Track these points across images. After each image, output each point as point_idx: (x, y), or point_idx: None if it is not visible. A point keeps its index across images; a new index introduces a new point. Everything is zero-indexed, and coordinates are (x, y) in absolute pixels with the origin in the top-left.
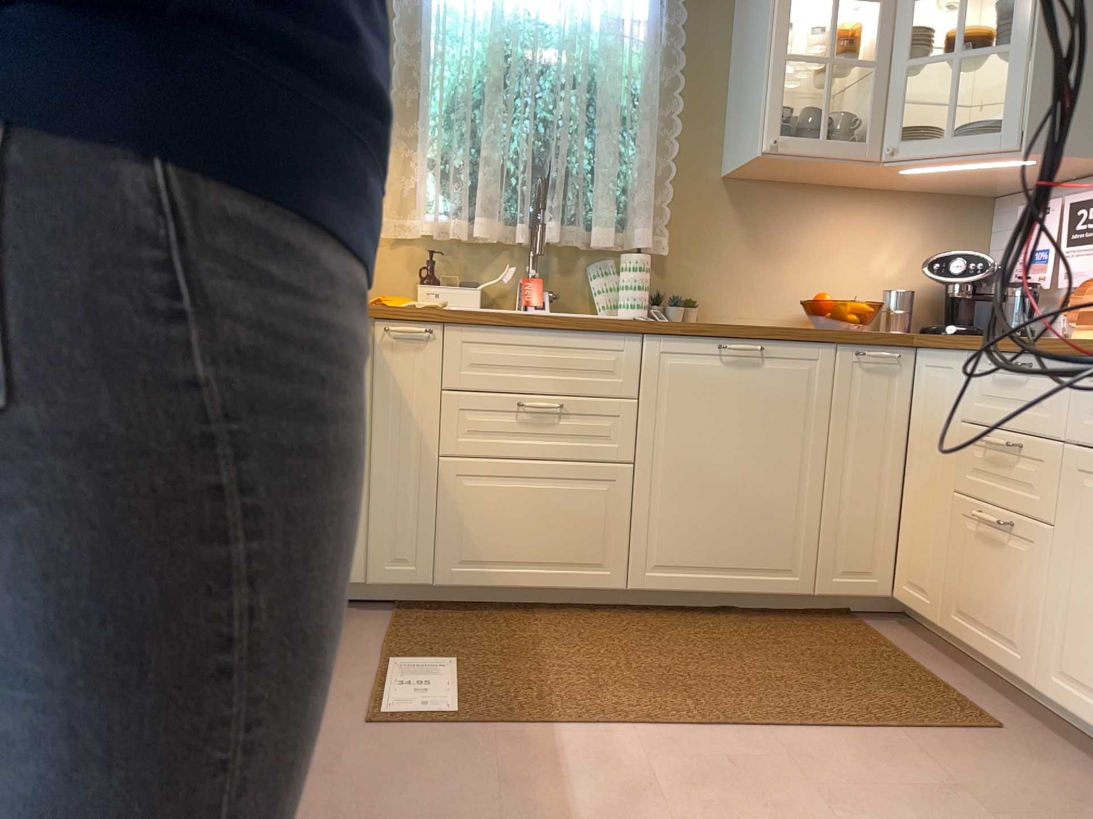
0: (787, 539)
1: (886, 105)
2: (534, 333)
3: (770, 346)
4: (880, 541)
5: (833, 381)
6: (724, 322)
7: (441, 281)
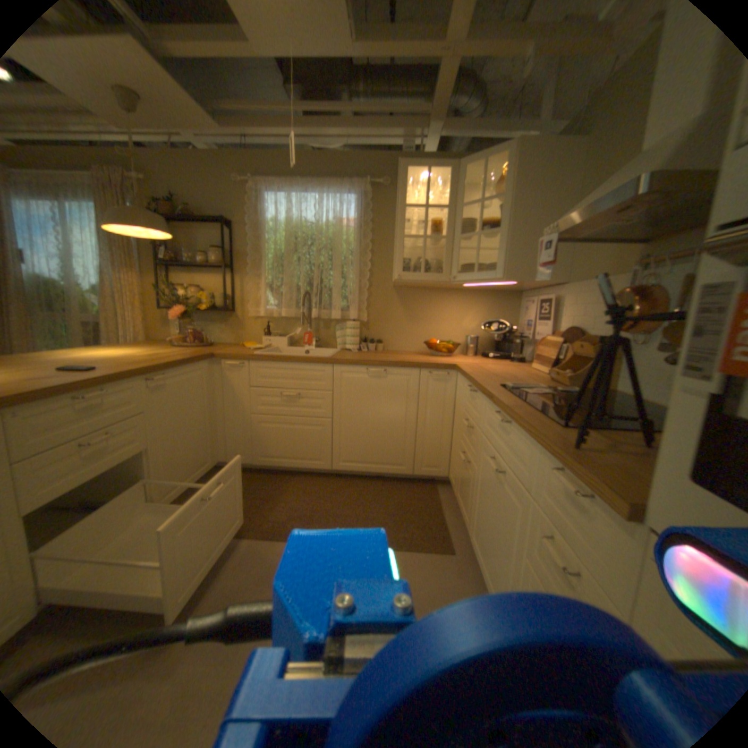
0: (399, 452)
1: (453, 256)
2: (286, 364)
3: (389, 370)
4: (442, 454)
5: (418, 385)
6: (395, 350)
7: (273, 335)
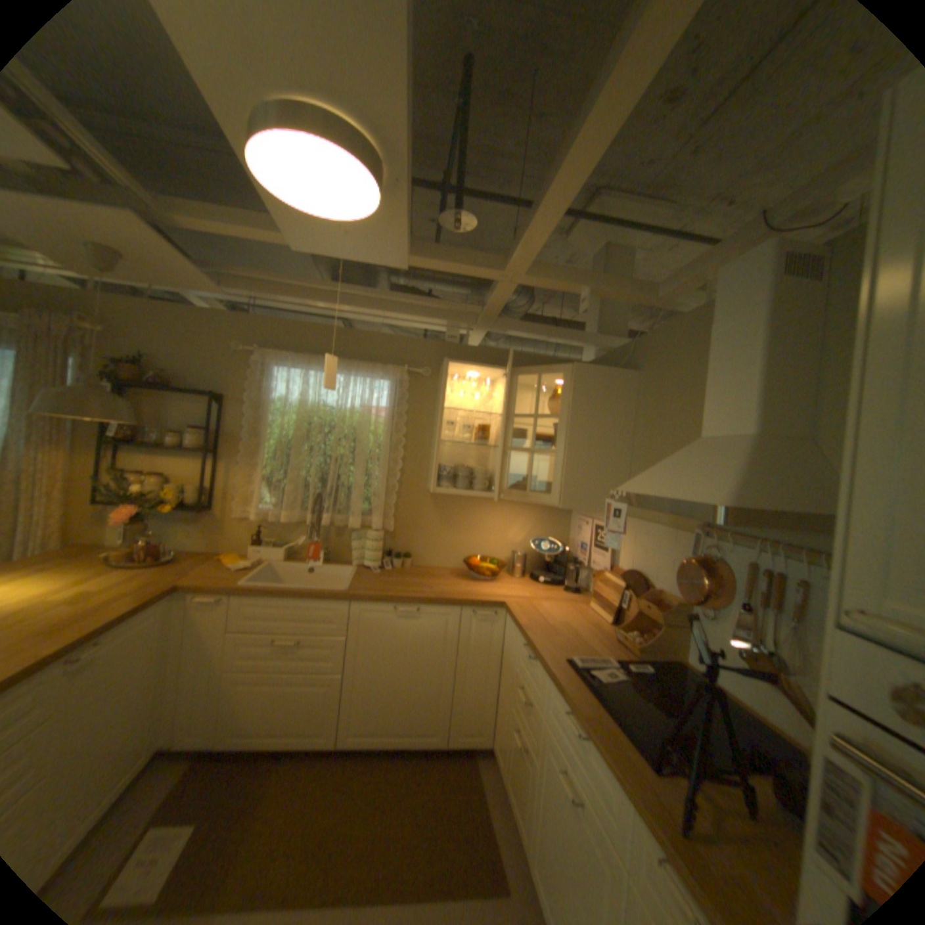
0: (431, 718)
1: (501, 468)
2: (284, 601)
3: (423, 608)
4: (486, 718)
5: (459, 628)
6: (427, 566)
7: (264, 544)
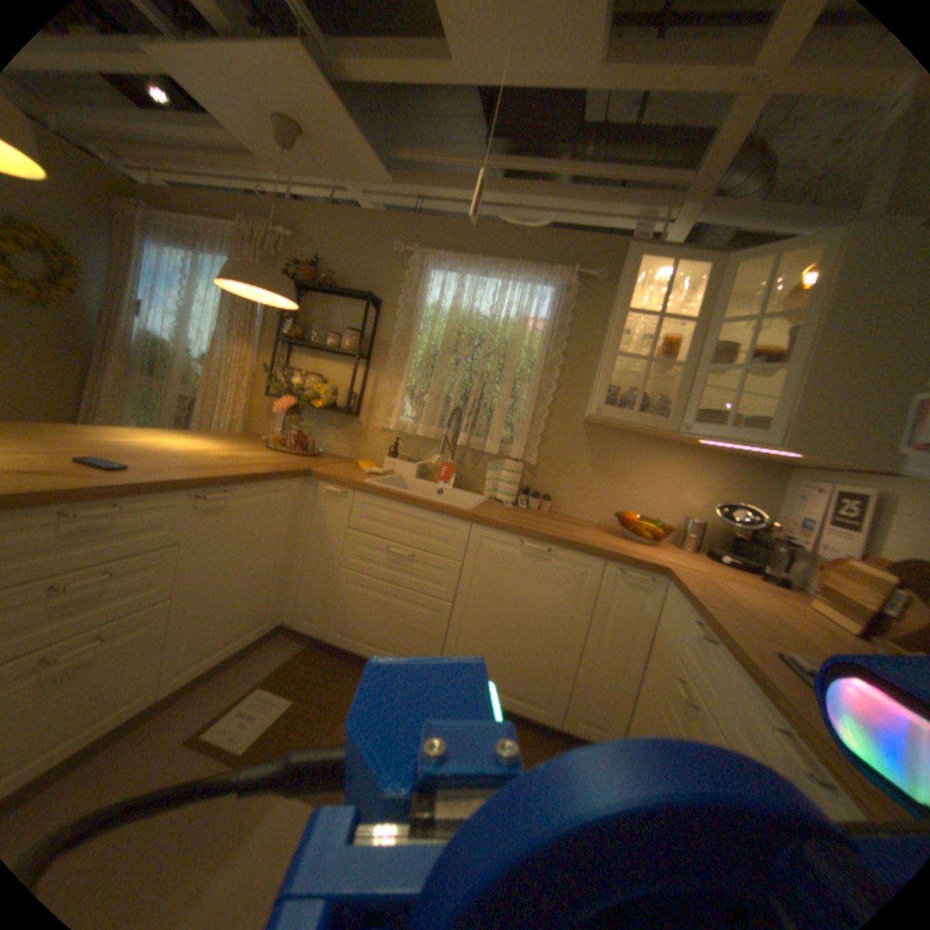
0: (546, 686)
1: (691, 395)
2: (404, 508)
3: (556, 551)
4: (618, 711)
5: (599, 586)
6: (568, 515)
7: (399, 458)
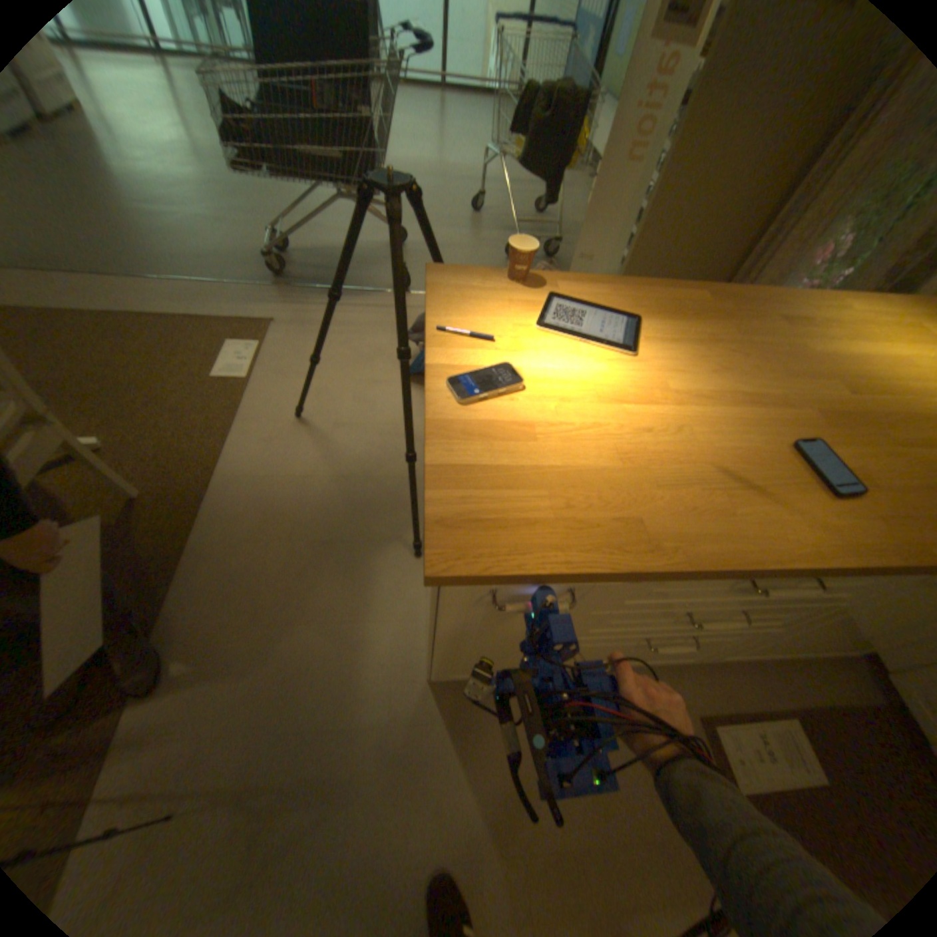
0: None
1: None
2: None
3: None
4: None
5: None
6: None
7: None
